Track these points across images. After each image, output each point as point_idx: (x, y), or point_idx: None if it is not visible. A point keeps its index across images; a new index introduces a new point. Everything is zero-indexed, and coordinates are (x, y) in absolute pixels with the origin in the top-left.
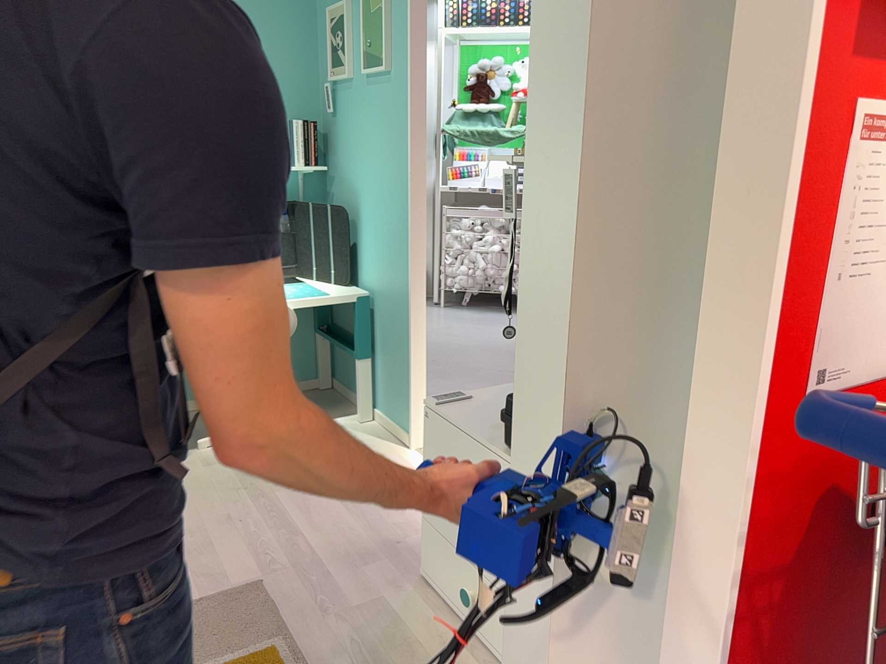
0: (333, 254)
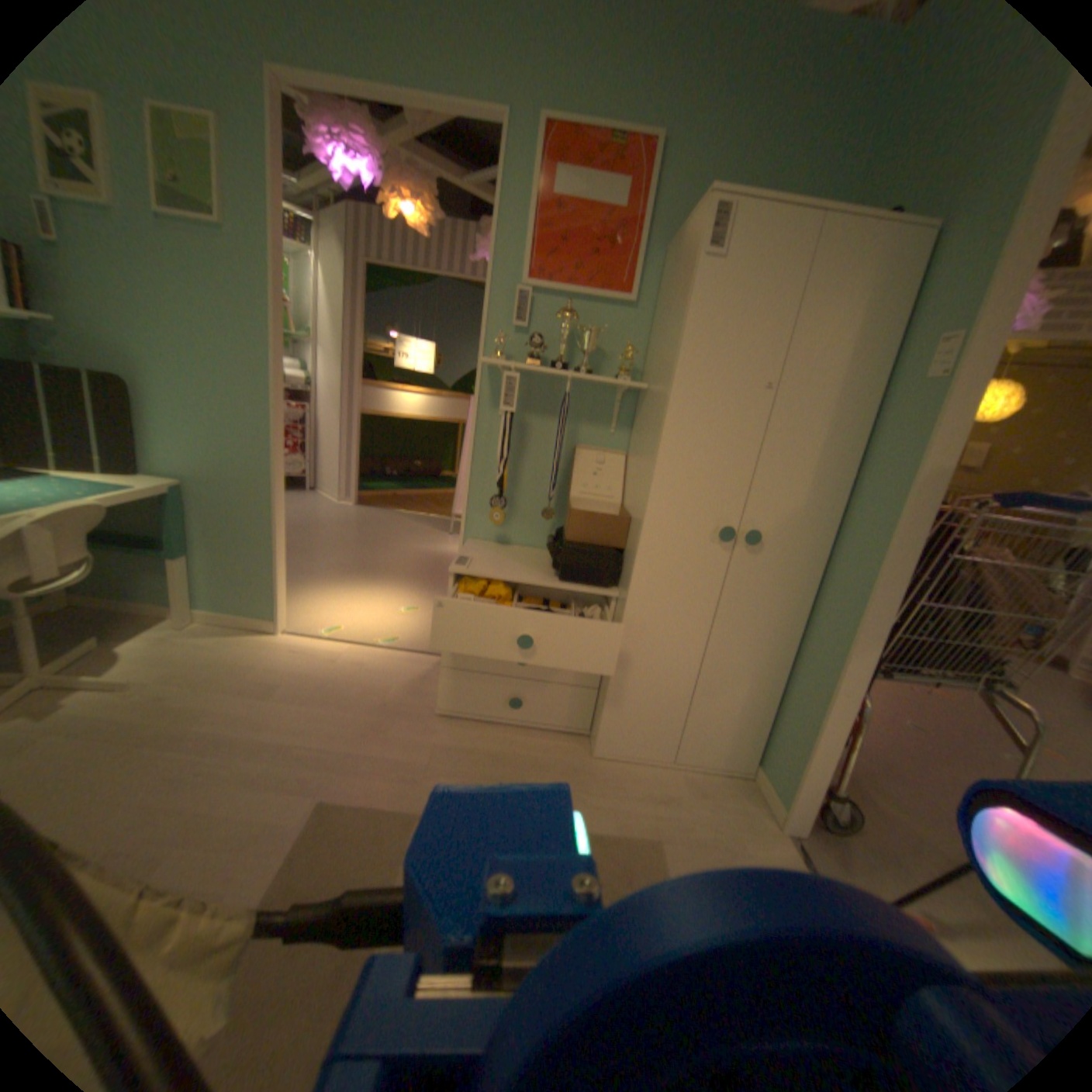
0: (97, 436)
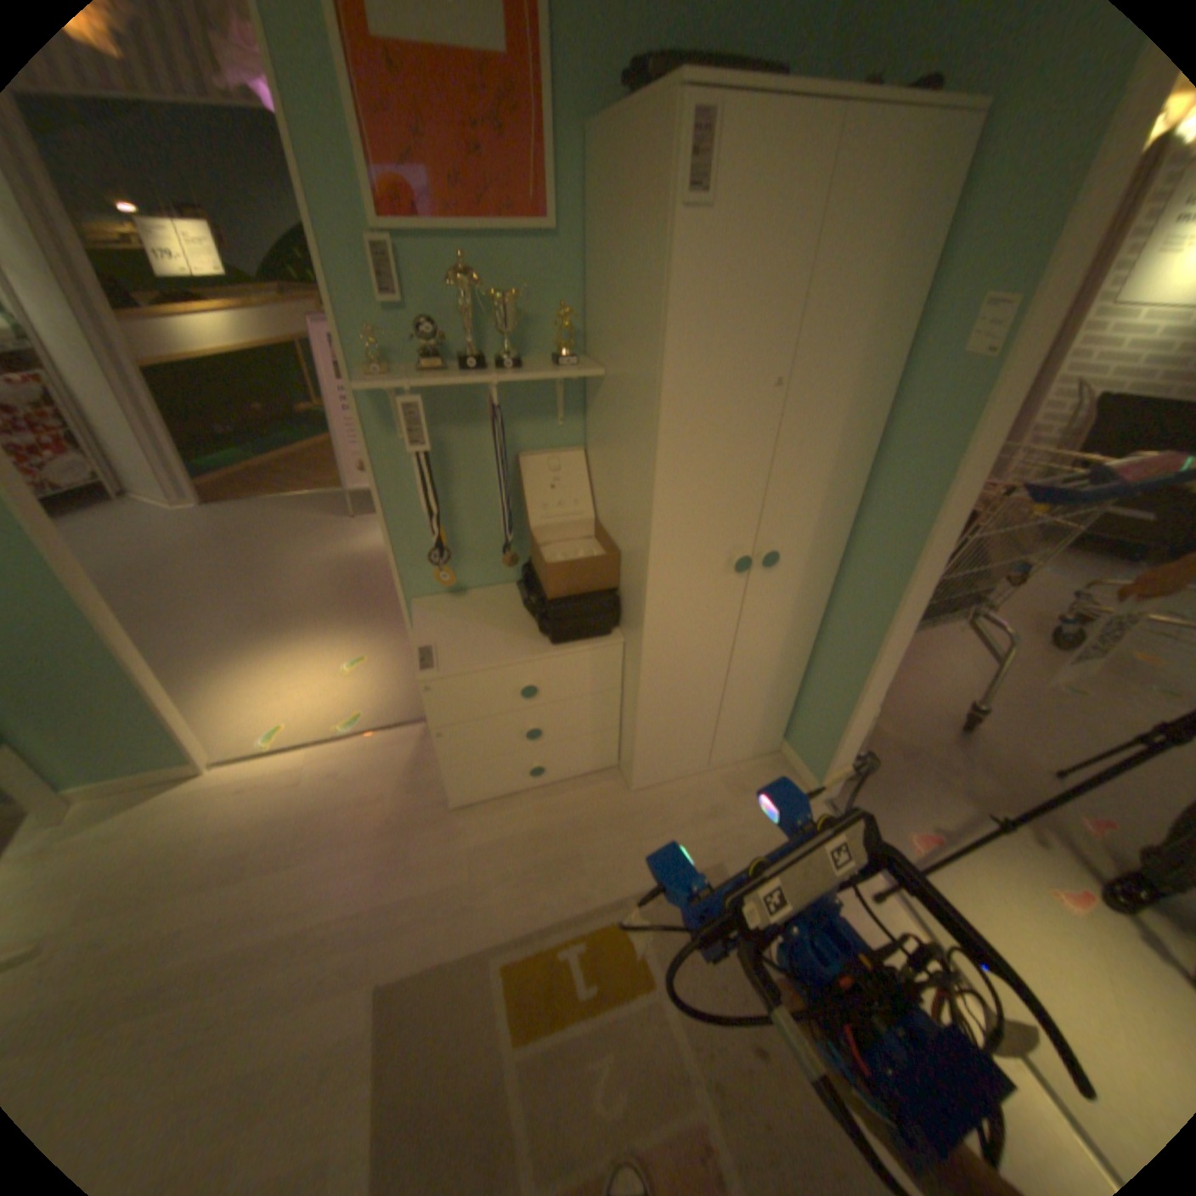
0: None
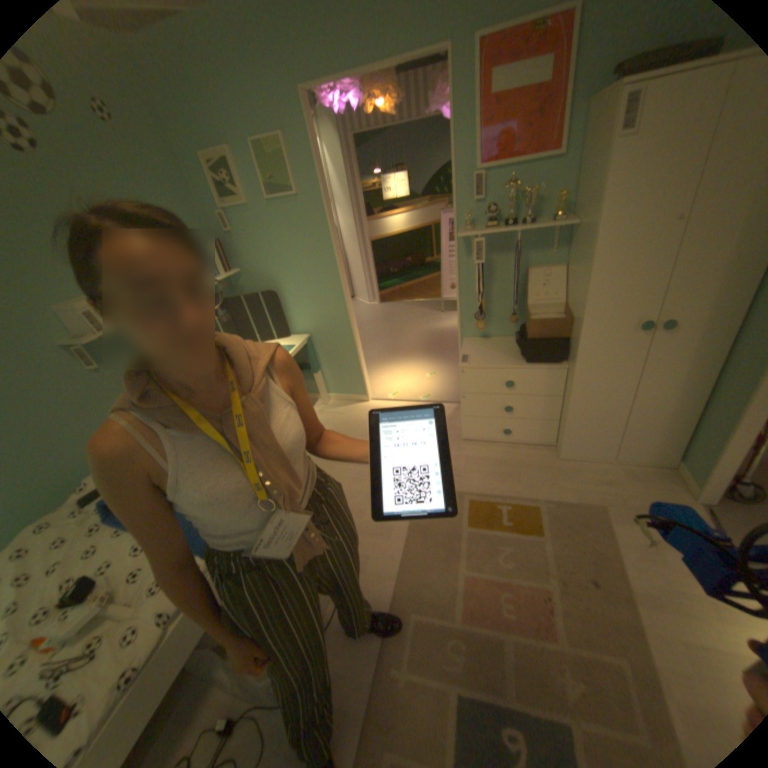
0: (272, 322)
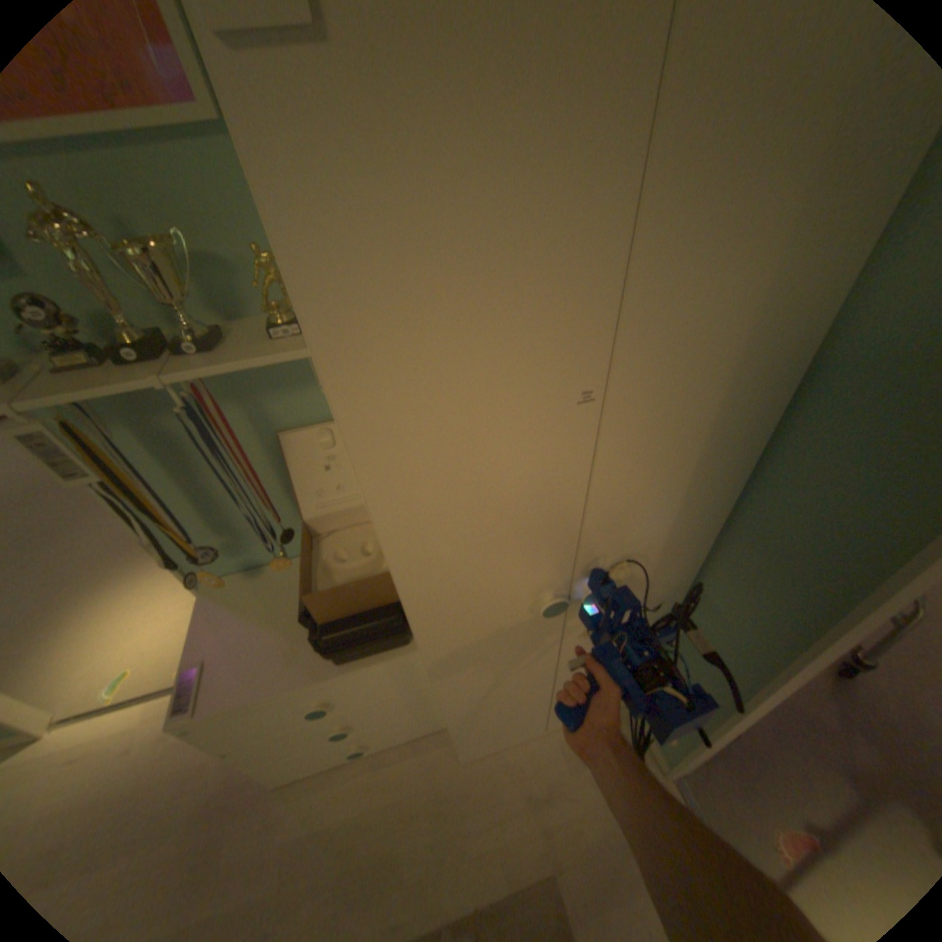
0: None
